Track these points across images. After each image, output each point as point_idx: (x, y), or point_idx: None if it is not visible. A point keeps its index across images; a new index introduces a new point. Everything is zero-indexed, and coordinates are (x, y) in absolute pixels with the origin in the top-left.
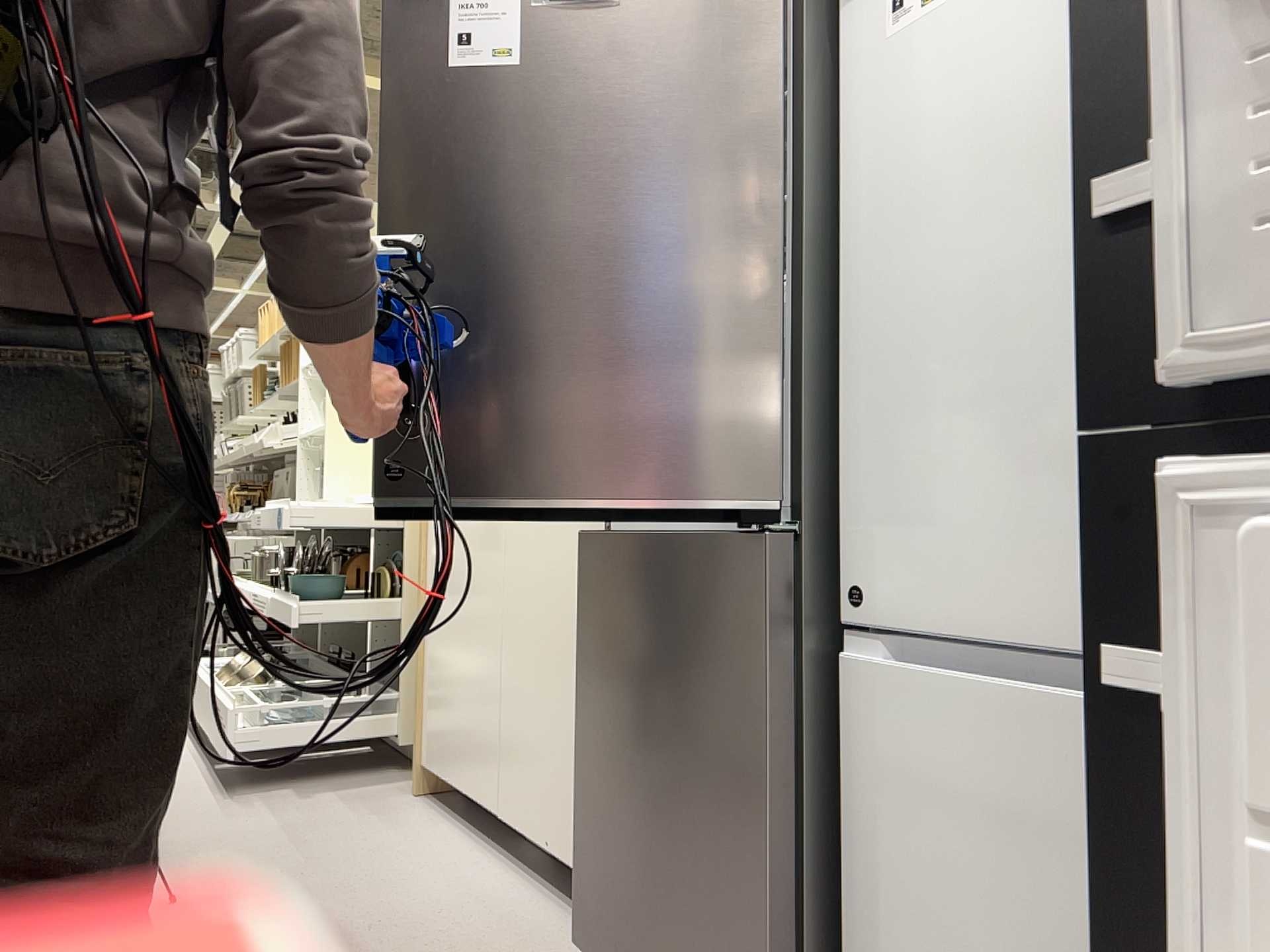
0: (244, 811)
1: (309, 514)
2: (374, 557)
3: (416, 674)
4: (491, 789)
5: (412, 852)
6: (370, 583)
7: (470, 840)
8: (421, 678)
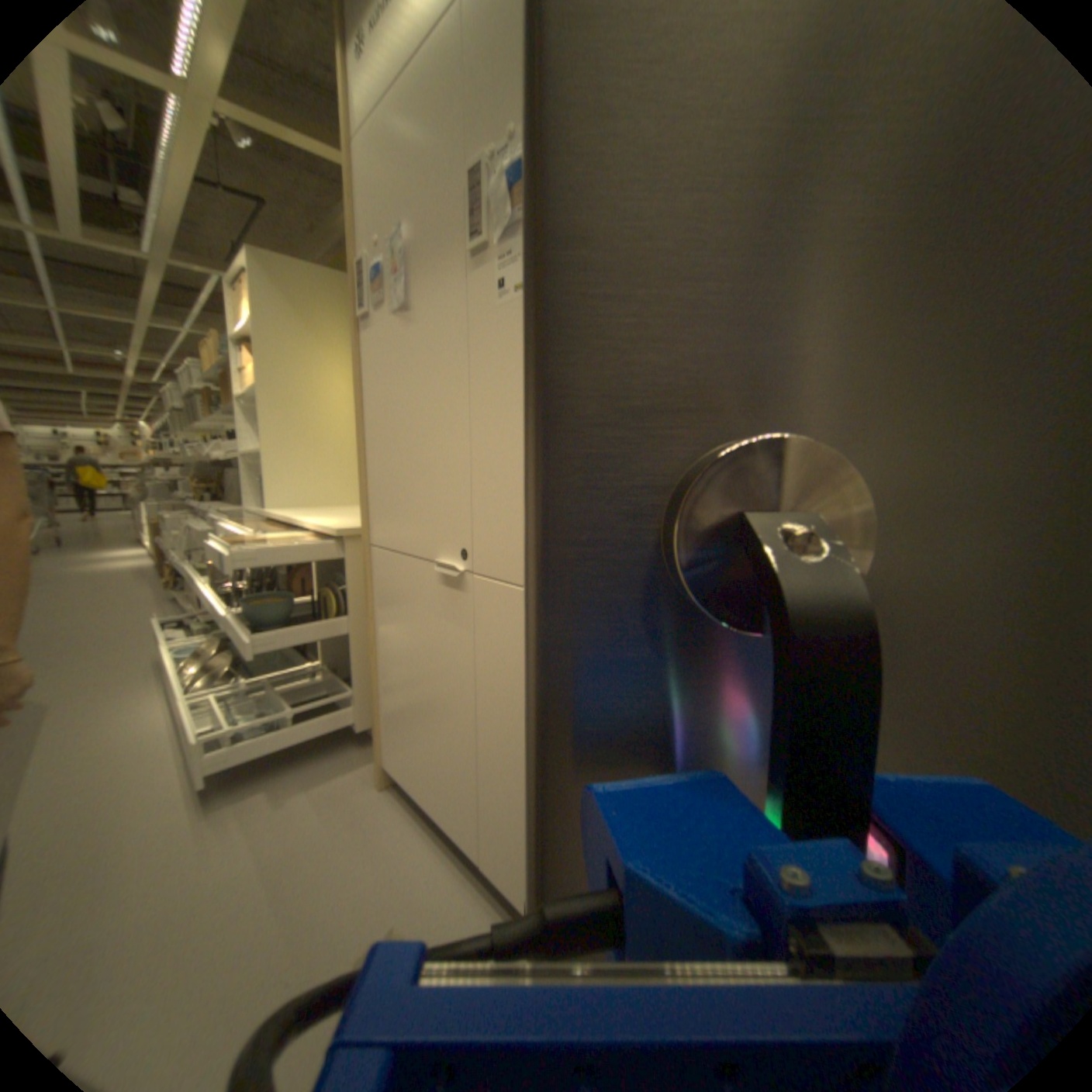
0: (216, 843)
1: (252, 535)
2: (315, 568)
3: (371, 695)
4: (469, 839)
5: (395, 904)
6: (314, 591)
7: (445, 867)
8: (376, 699)
